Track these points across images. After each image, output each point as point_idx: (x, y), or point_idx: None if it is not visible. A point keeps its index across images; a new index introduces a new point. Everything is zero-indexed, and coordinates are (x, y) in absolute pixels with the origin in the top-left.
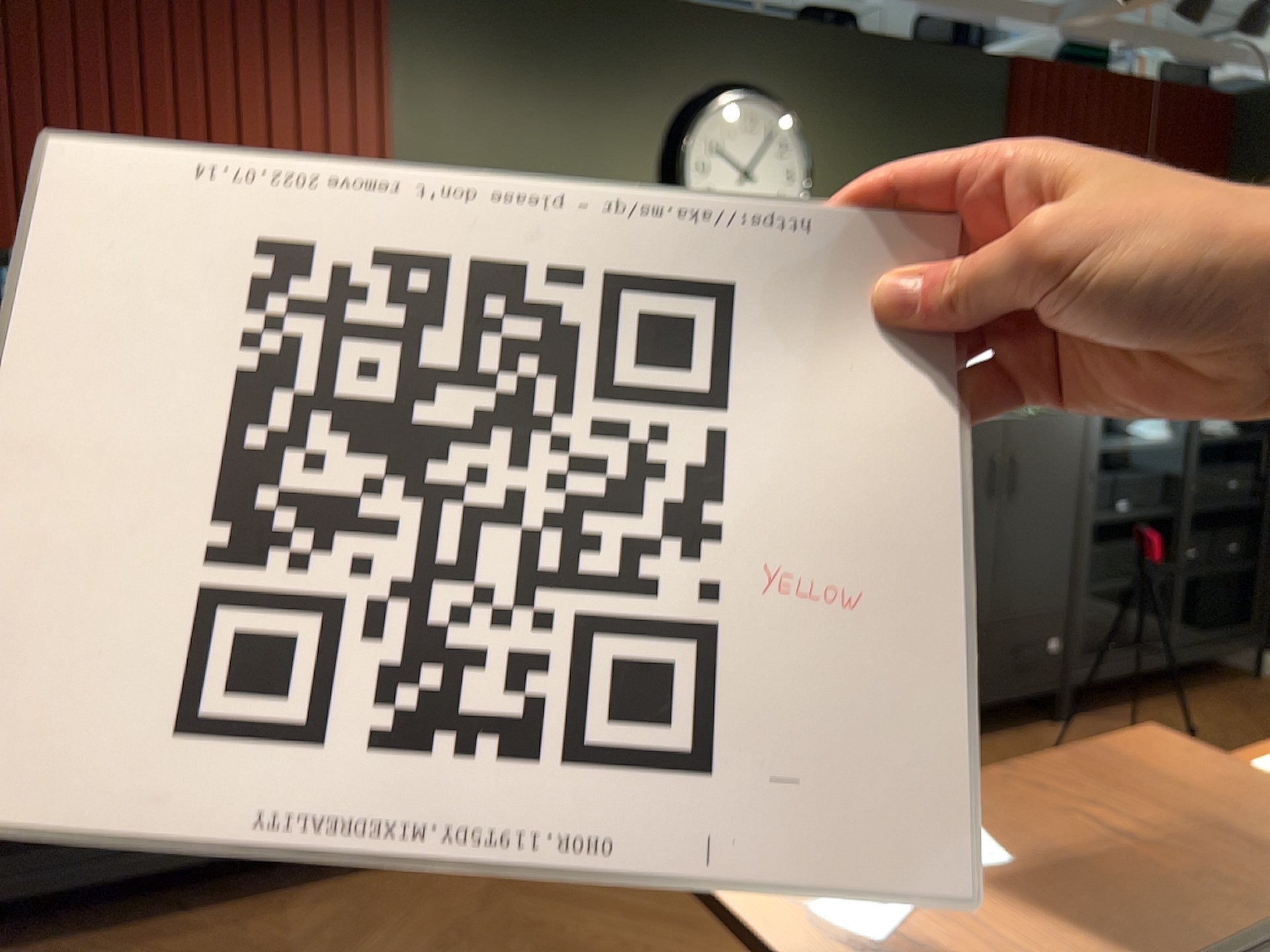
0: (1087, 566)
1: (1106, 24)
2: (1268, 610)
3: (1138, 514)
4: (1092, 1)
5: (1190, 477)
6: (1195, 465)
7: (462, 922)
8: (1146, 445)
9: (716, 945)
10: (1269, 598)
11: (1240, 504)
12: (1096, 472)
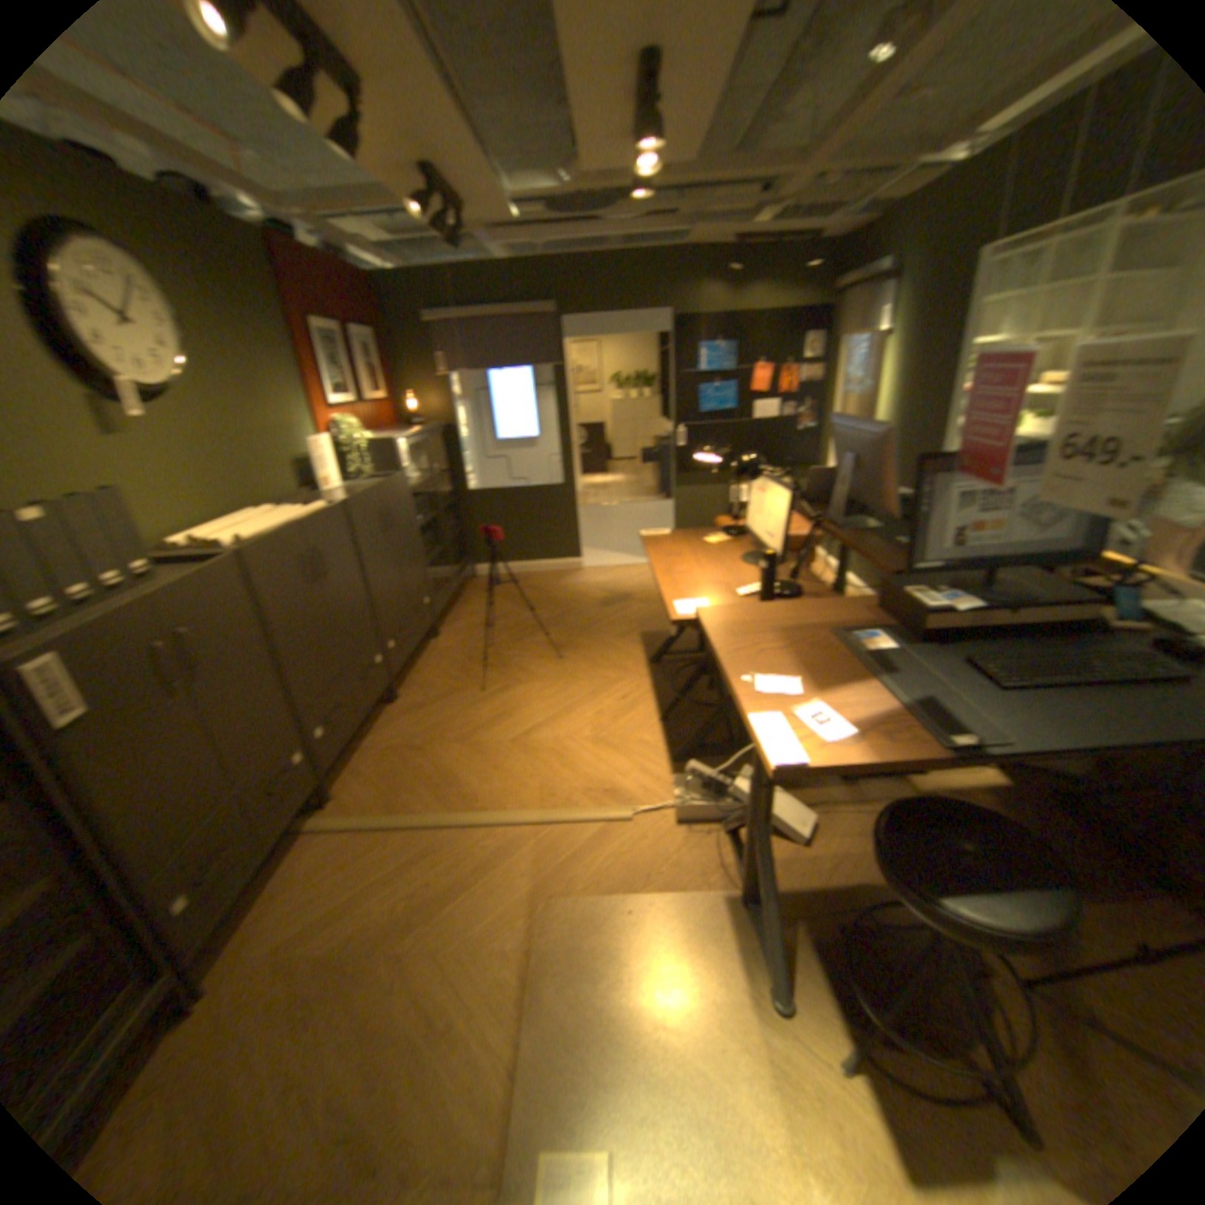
0: (421, 555)
1: (300, 214)
2: (467, 548)
3: (424, 521)
4: (303, 197)
5: (435, 495)
6: (435, 489)
7: (287, 999)
8: (417, 484)
9: (447, 847)
10: (466, 542)
11: (447, 503)
12: (410, 505)
